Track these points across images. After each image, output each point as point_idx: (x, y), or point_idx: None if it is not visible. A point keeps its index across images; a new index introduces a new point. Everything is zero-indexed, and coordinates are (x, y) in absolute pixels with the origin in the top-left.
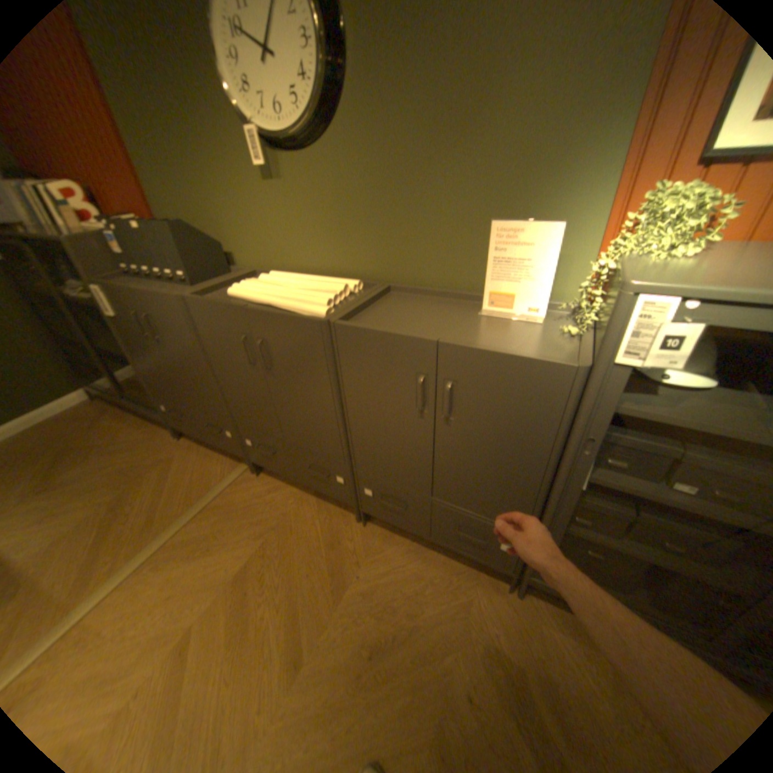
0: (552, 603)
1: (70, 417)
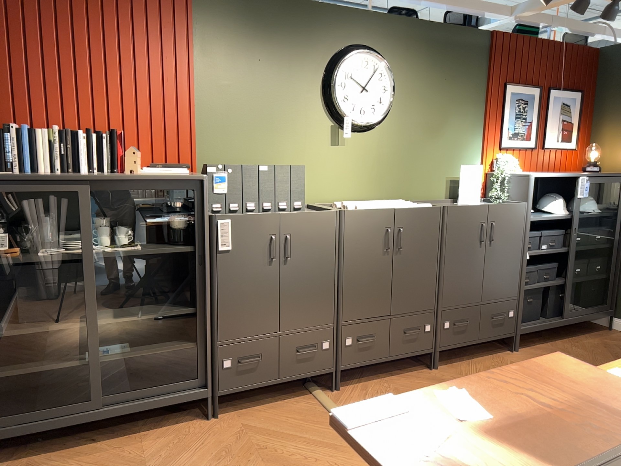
0: (524, 347)
1: None
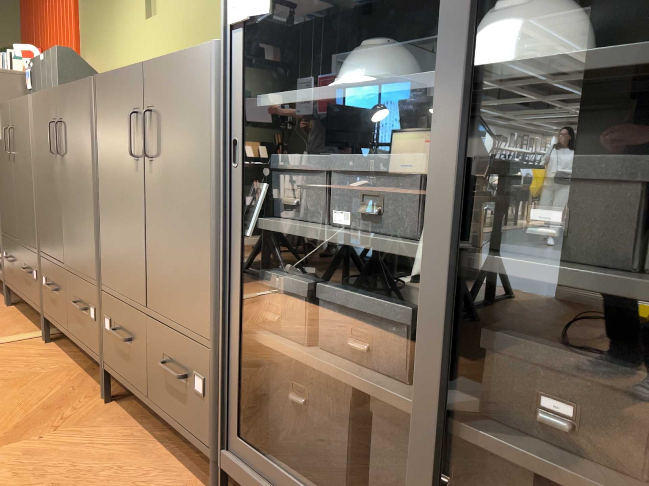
0: None
1: None
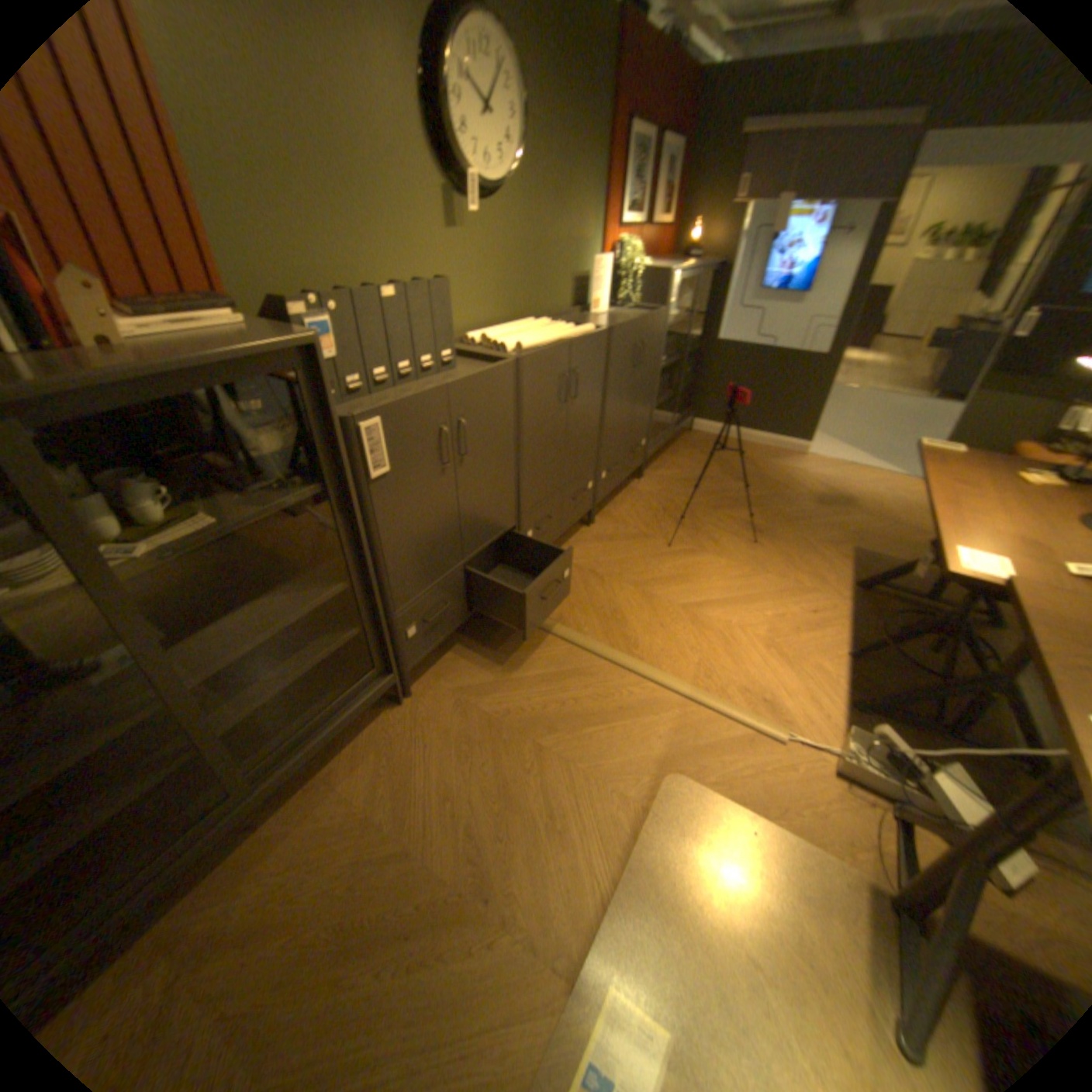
0: (644, 471)
1: None
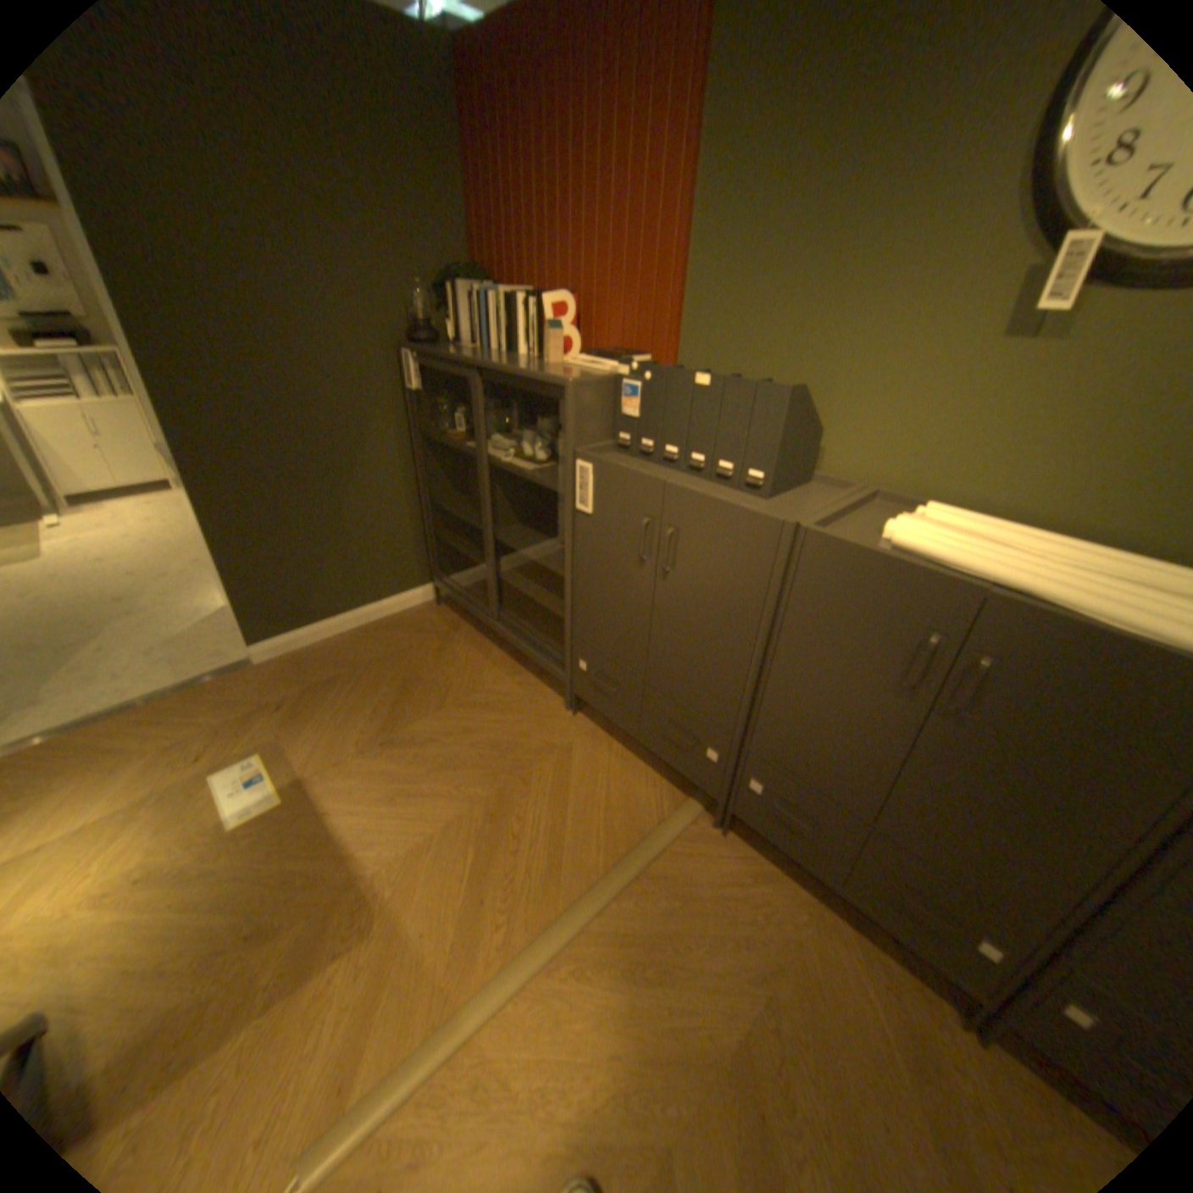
0: None
1: (409, 625)
